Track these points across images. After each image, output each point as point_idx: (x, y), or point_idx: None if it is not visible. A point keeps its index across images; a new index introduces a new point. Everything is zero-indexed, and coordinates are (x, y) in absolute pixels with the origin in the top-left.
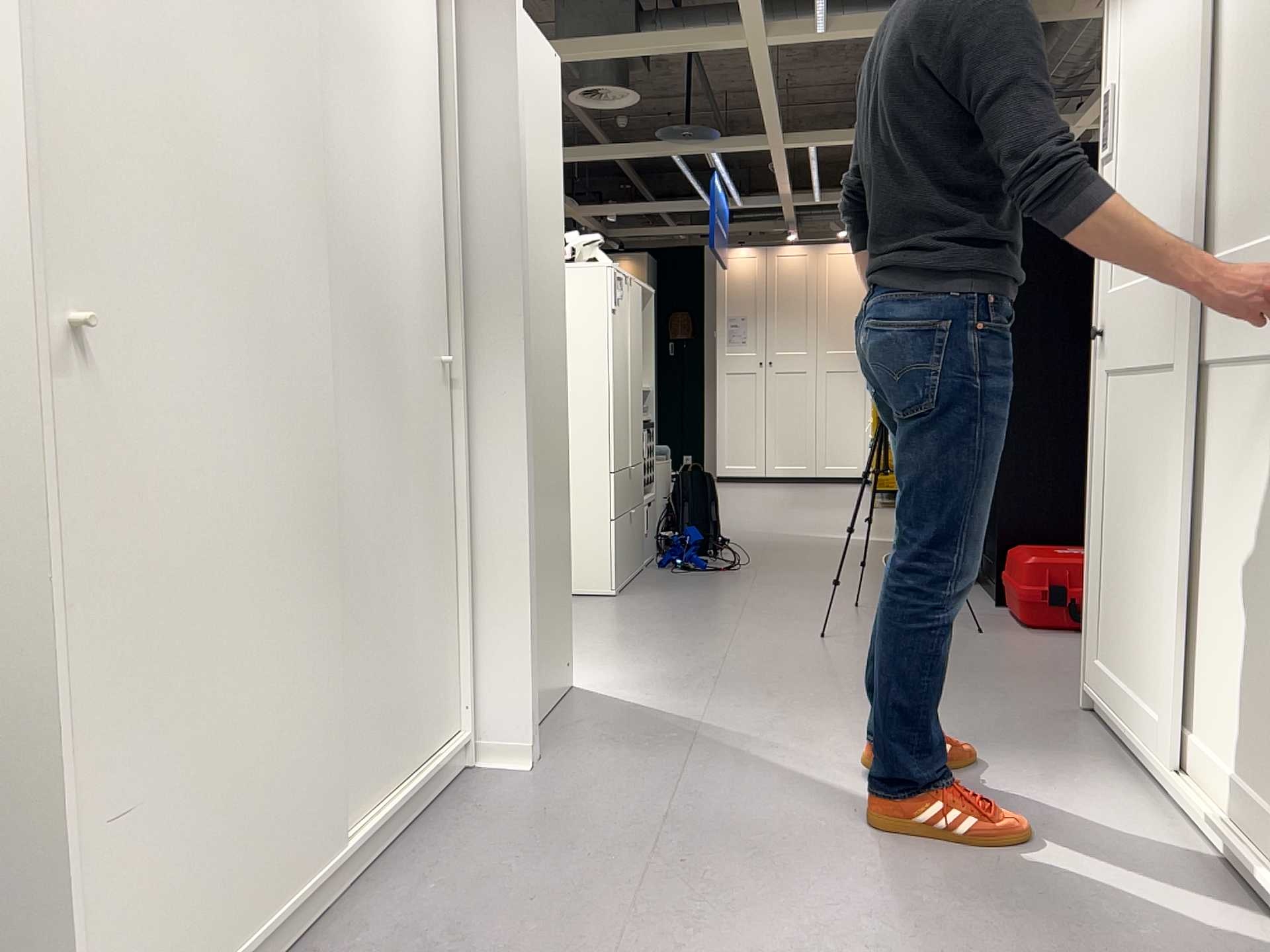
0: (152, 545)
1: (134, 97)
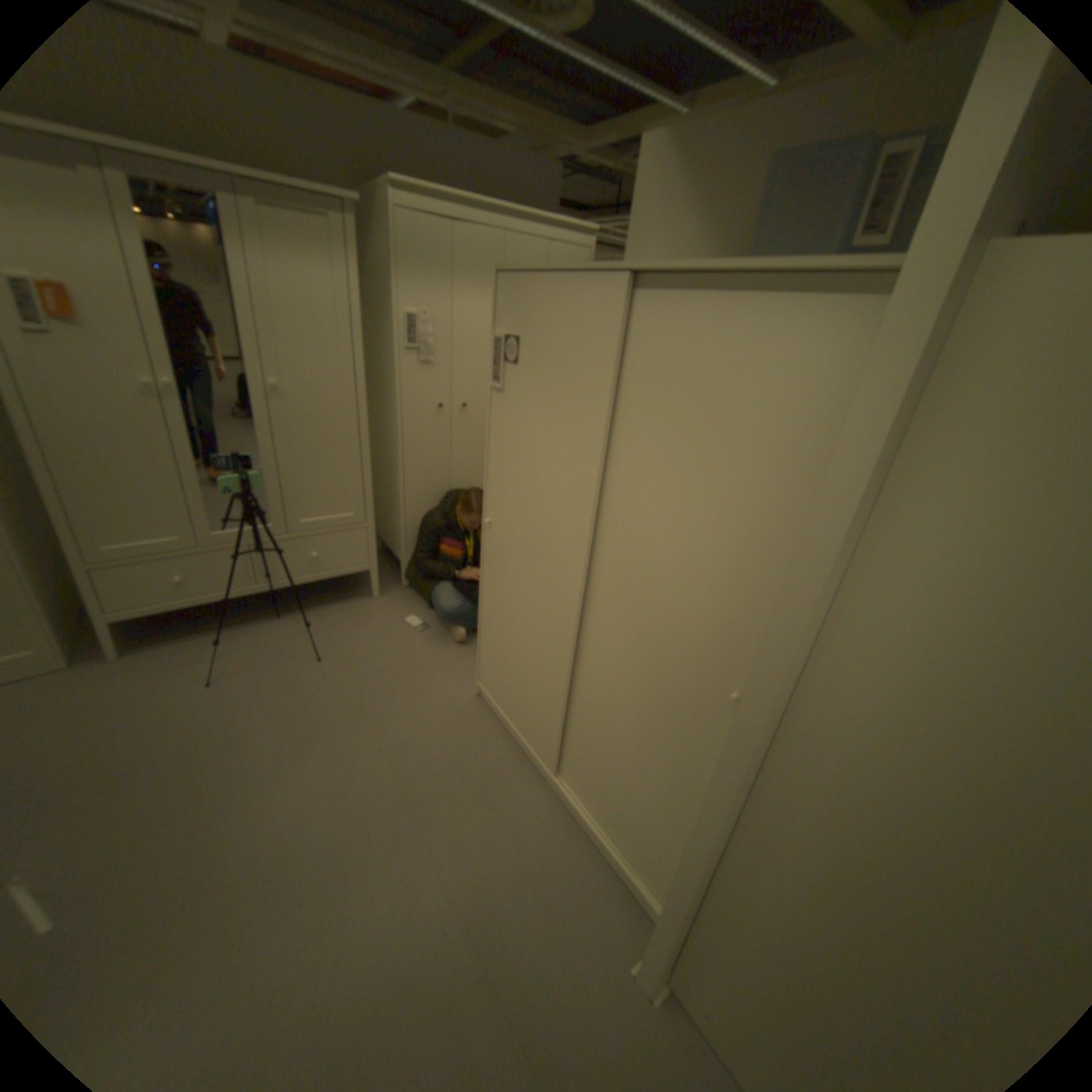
0: (482, 576)
1: (488, 457)
